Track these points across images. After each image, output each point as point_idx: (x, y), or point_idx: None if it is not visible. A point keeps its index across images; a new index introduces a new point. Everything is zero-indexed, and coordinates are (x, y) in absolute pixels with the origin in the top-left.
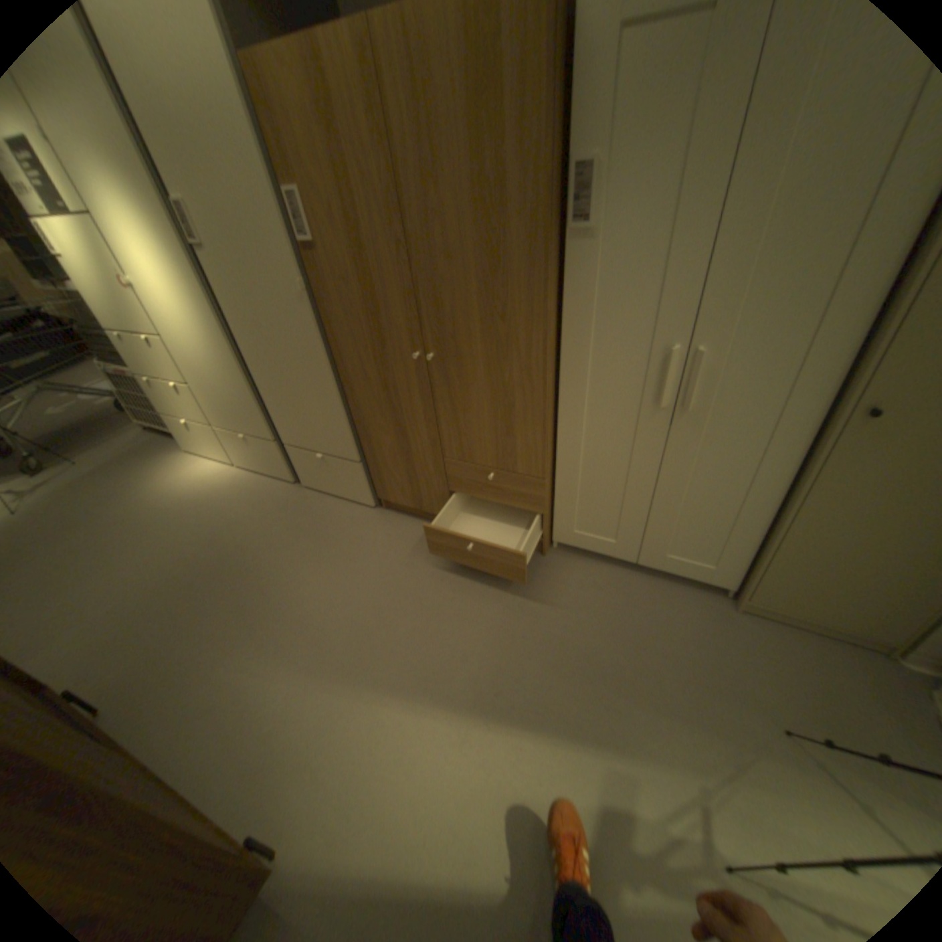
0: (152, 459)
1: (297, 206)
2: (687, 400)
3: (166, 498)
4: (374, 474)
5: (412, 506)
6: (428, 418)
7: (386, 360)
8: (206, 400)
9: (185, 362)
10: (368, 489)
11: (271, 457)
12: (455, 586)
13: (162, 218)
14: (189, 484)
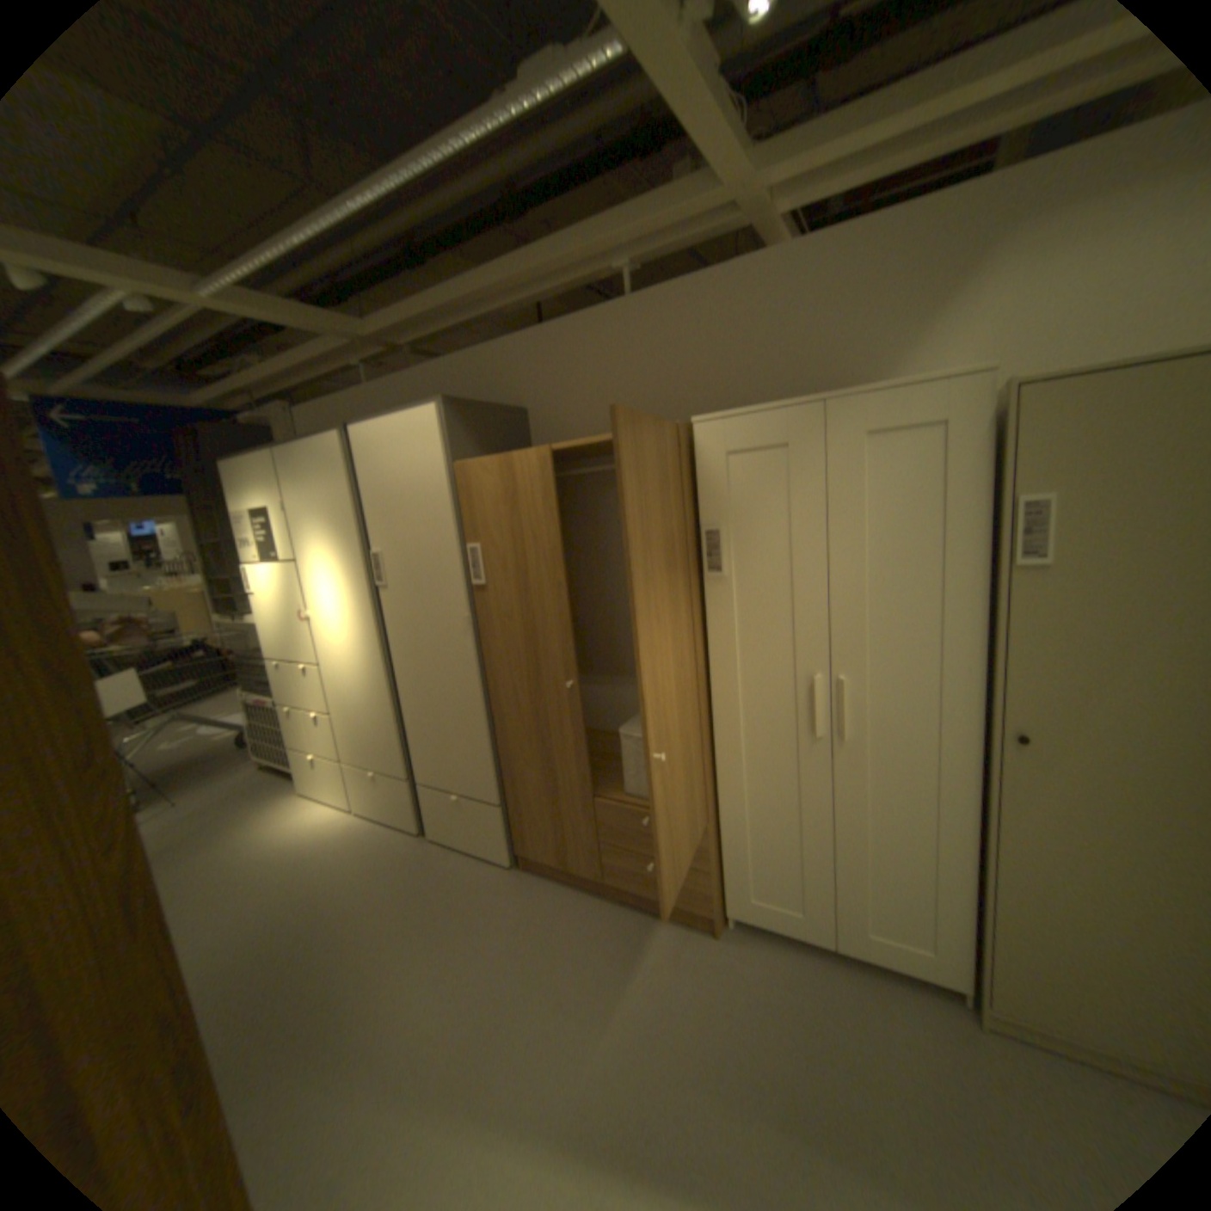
0: (259, 802)
1: (476, 558)
2: (842, 730)
3: (264, 849)
4: (512, 821)
5: (553, 865)
6: (578, 751)
7: (539, 689)
8: (342, 732)
9: (333, 691)
10: (504, 842)
11: (397, 801)
12: (601, 977)
13: (356, 564)
14: (294, 833)
